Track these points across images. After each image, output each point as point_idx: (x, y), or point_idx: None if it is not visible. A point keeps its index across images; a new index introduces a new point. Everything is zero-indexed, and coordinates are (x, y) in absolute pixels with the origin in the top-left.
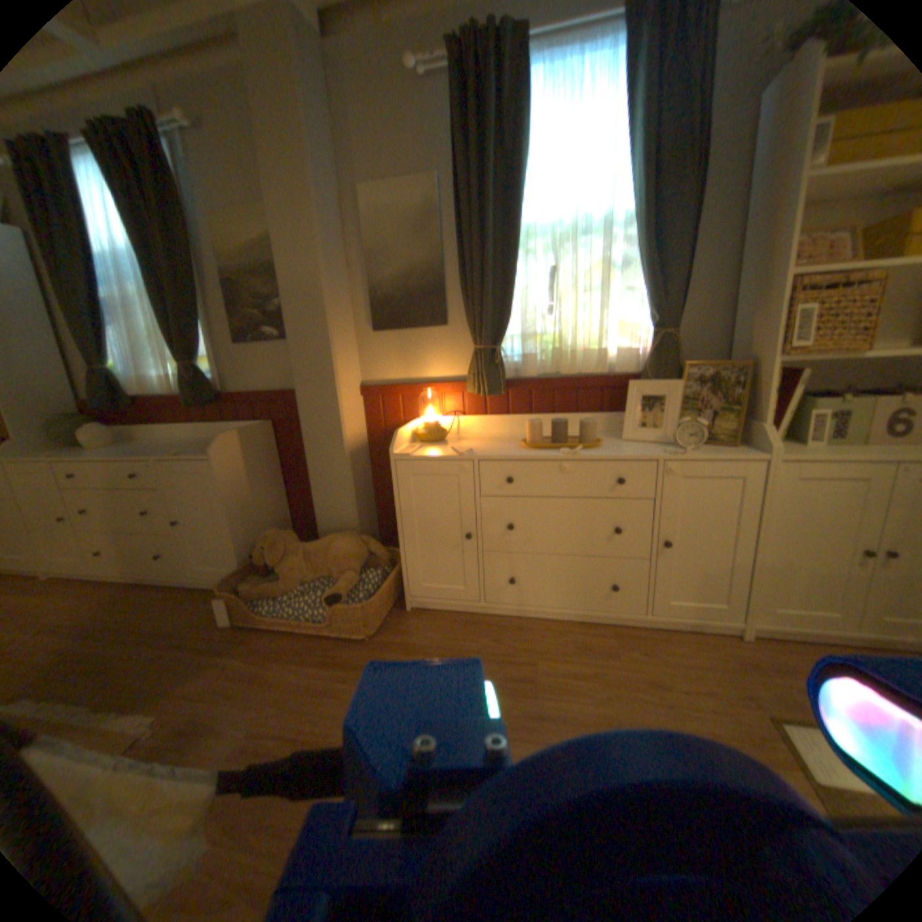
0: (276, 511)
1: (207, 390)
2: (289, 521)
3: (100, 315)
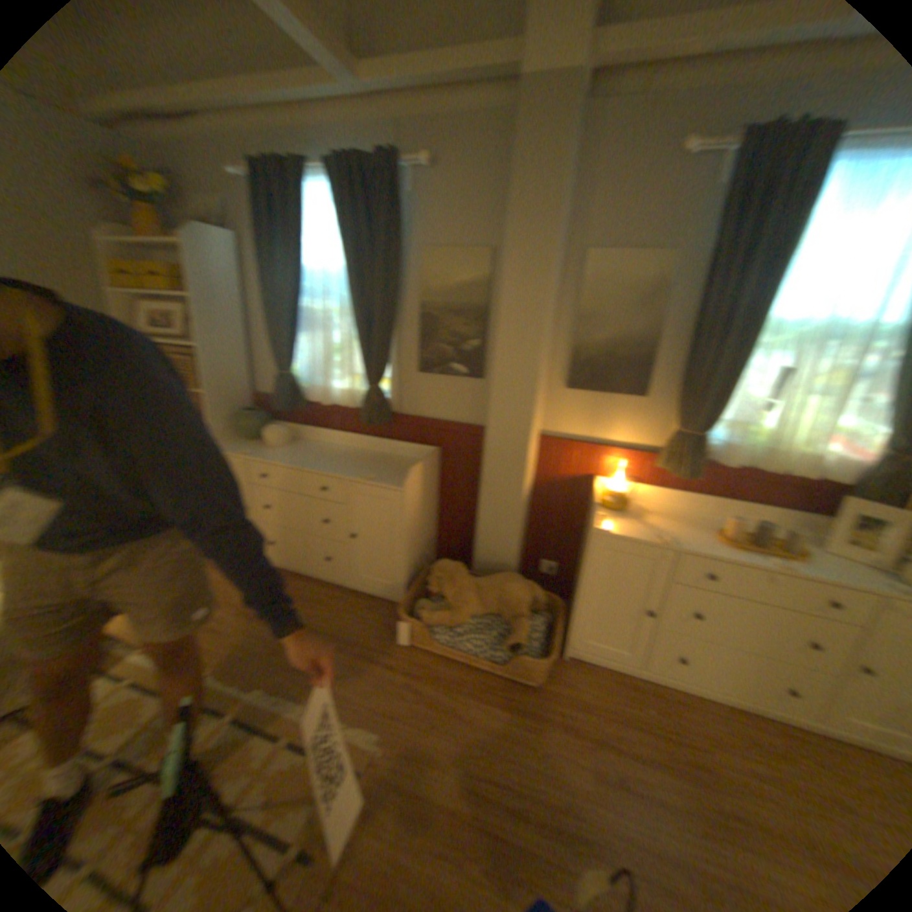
0: (431, 531)
1: (388, 412)
2: (436, 538)
3: (296, 325)
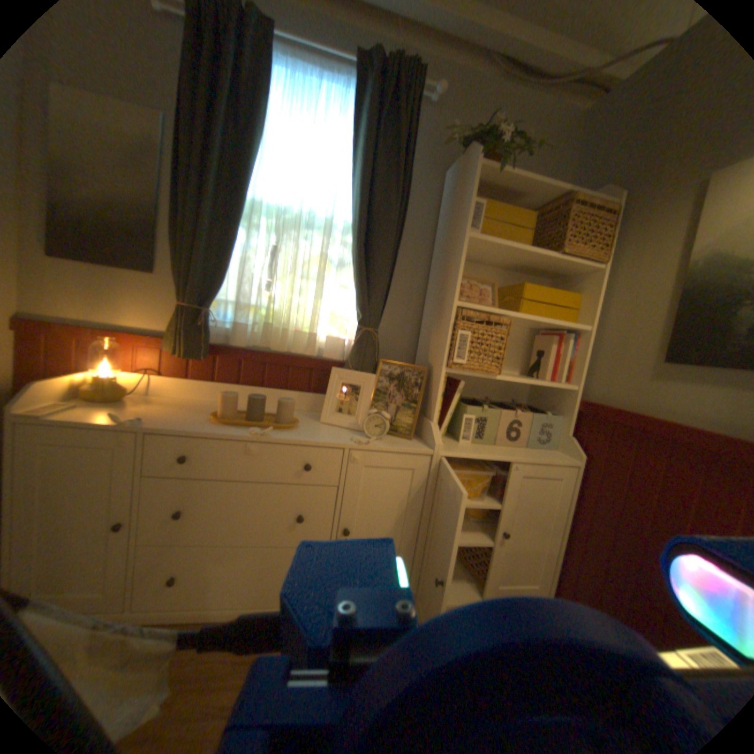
0: None
1: None
2: None
3: None
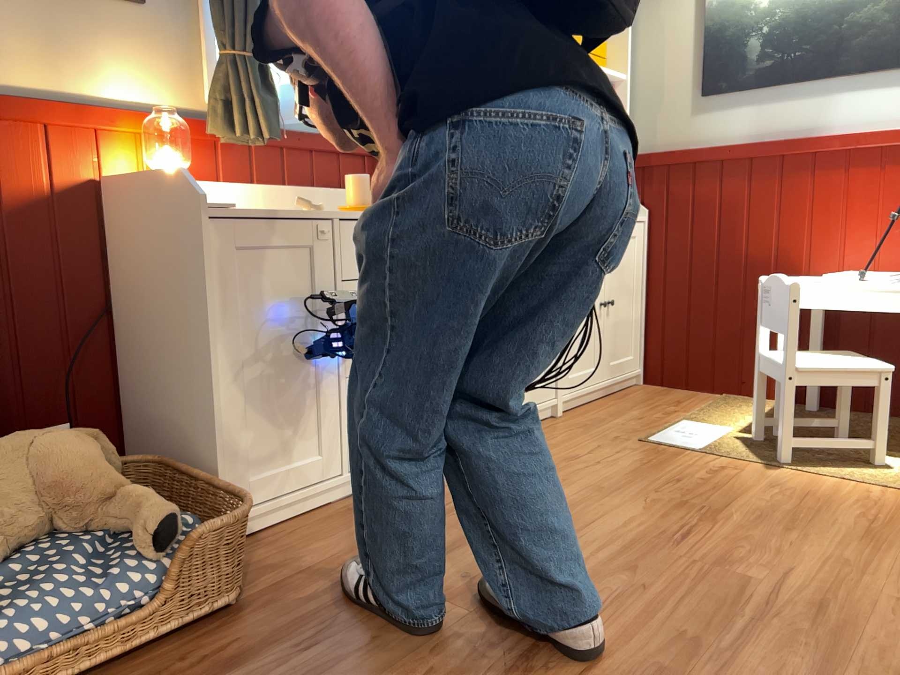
0: None
1: None
2: None
3: None
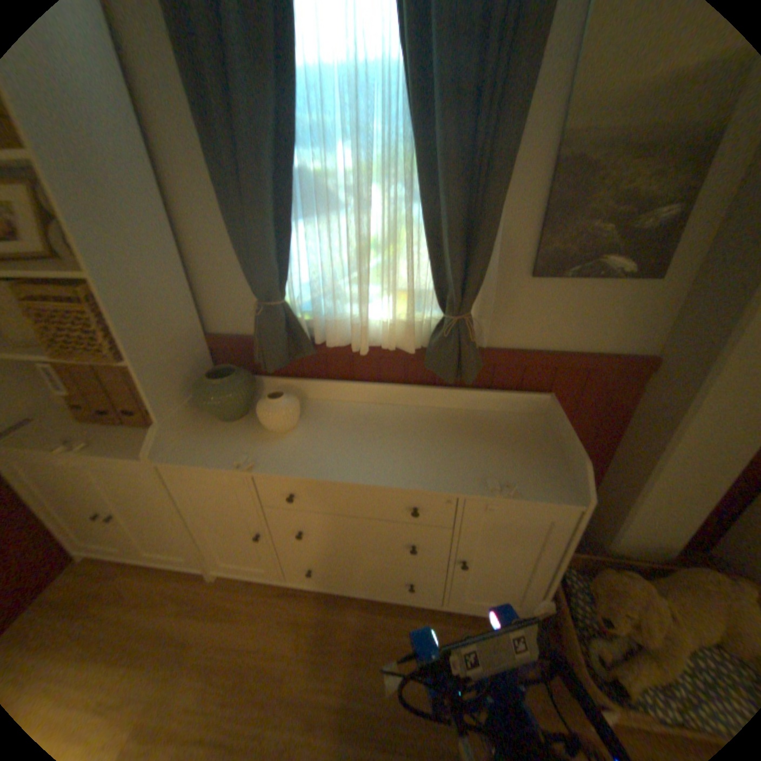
0: None
1: (477, 351)
2: None
3: (283, 206)
